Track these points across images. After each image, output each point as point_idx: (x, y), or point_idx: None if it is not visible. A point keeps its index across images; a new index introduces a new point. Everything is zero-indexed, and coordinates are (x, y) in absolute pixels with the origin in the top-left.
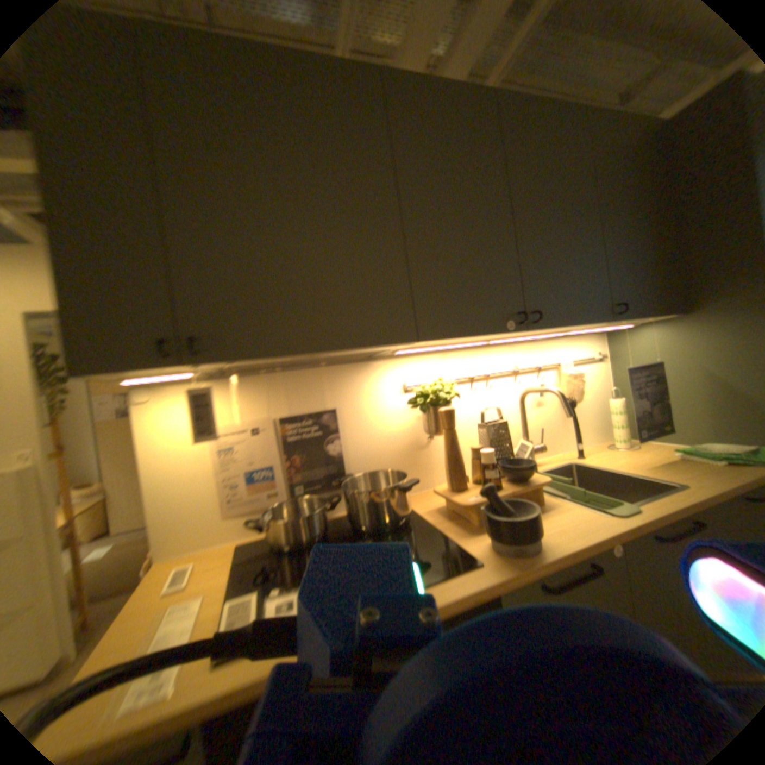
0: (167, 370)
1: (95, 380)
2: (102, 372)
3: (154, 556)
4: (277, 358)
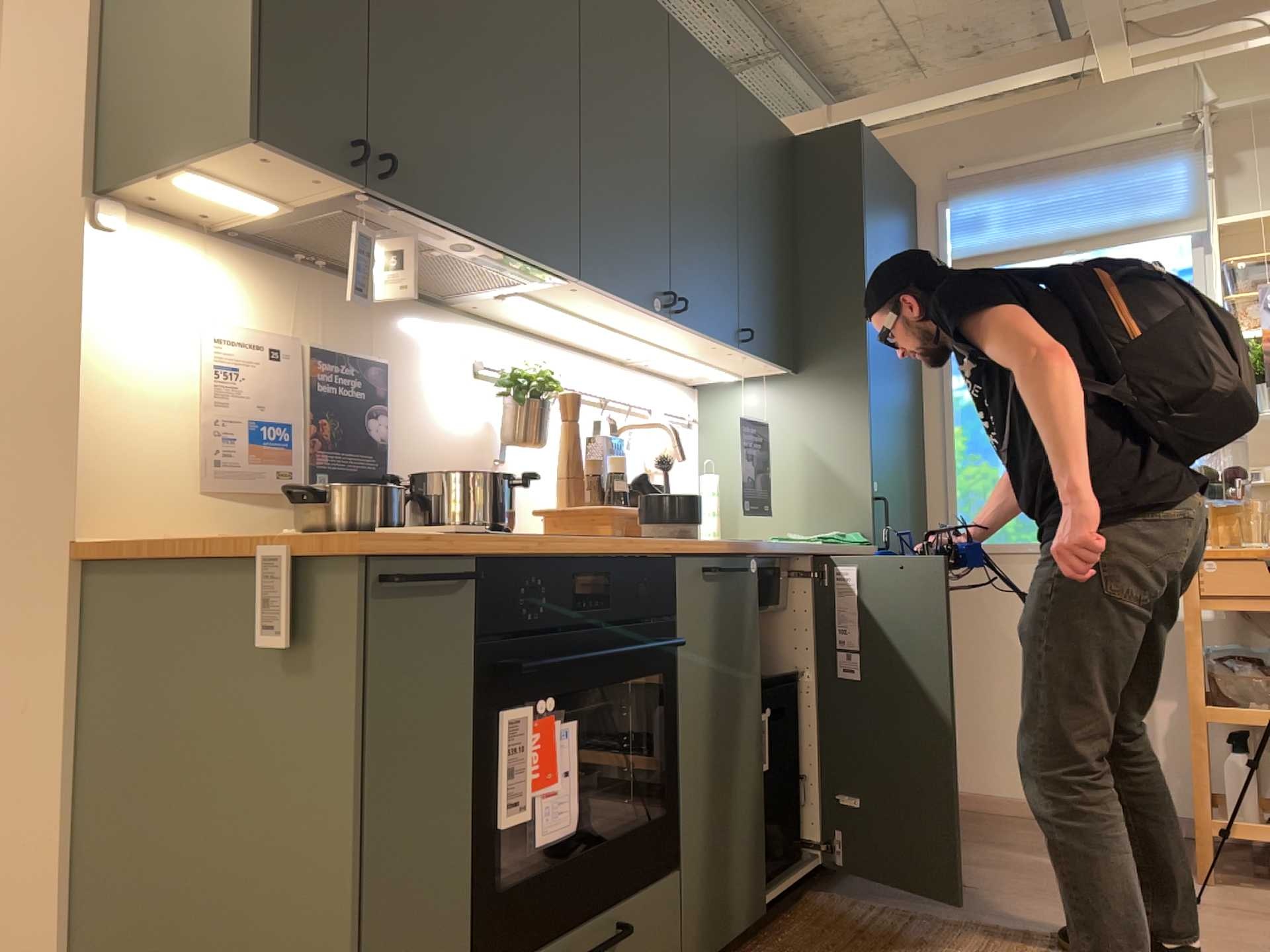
0: (321, 185)
1: (230, 157)
2: (286, 151)
3: (86, 523)
4: (447, 229)
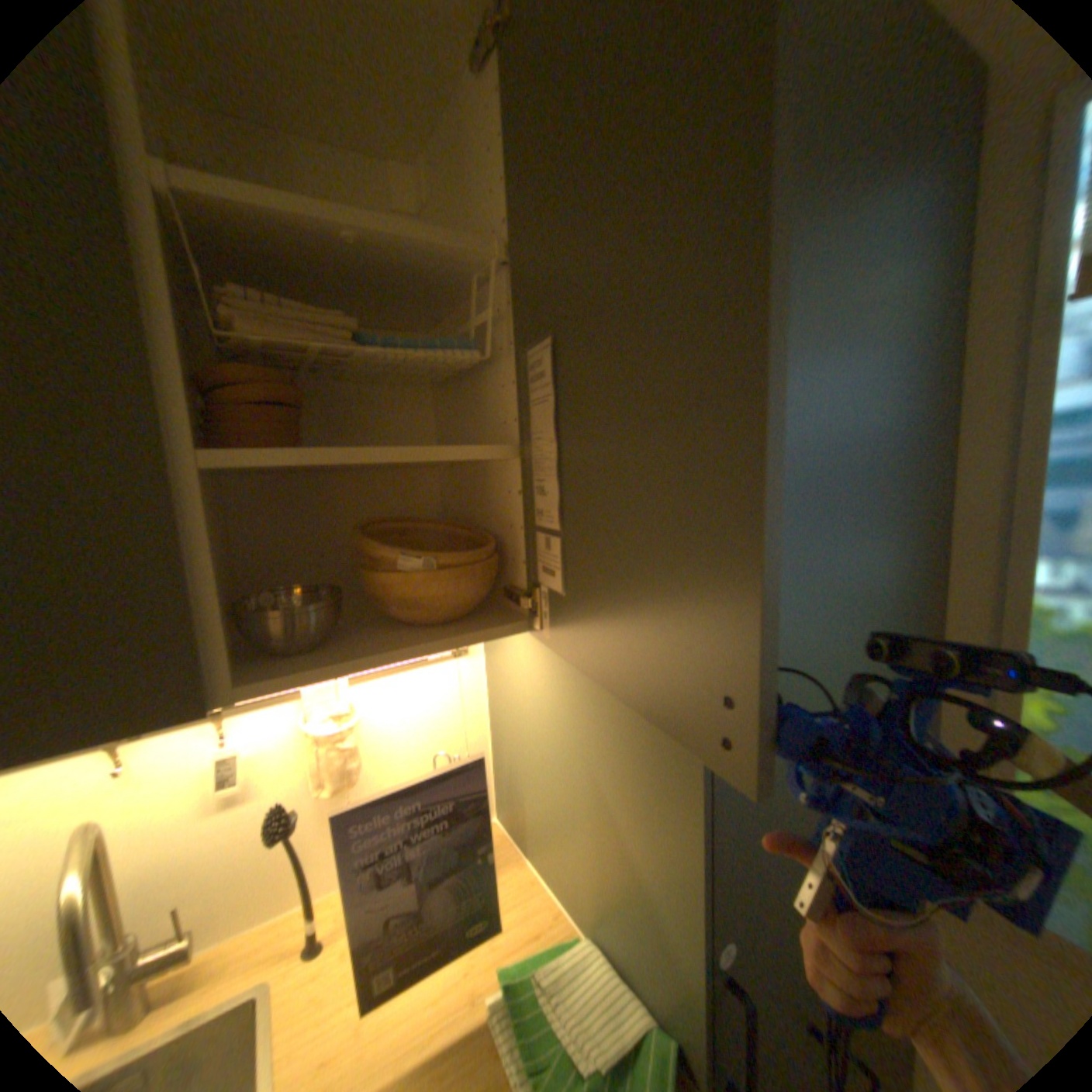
0: None
1: None
2: None
3: None
4: None
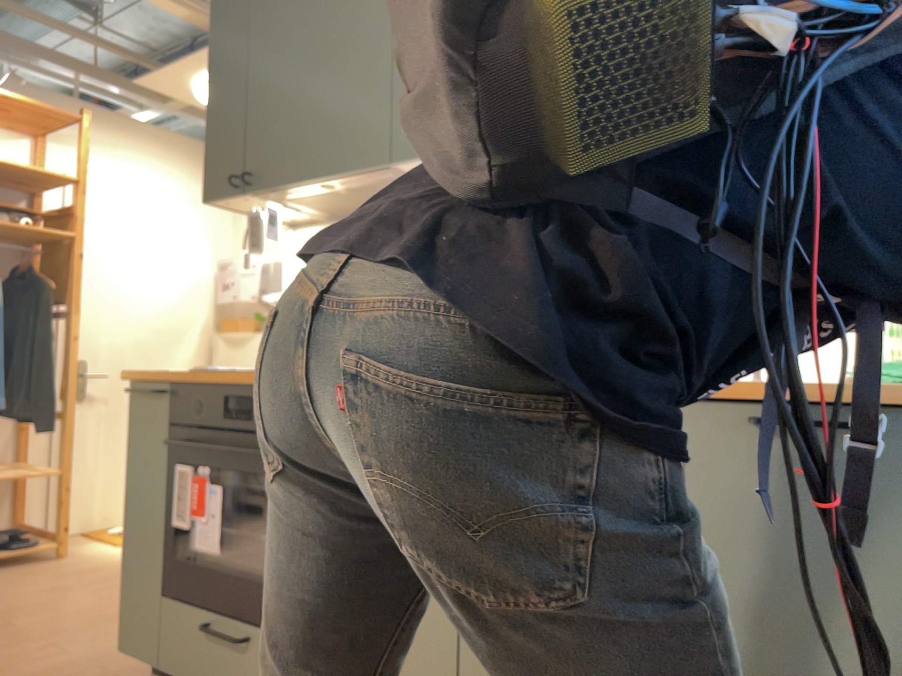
0: (252, 200)
1: (229, 208)
2: (219, 199)
3: None
4: (298, 187)
